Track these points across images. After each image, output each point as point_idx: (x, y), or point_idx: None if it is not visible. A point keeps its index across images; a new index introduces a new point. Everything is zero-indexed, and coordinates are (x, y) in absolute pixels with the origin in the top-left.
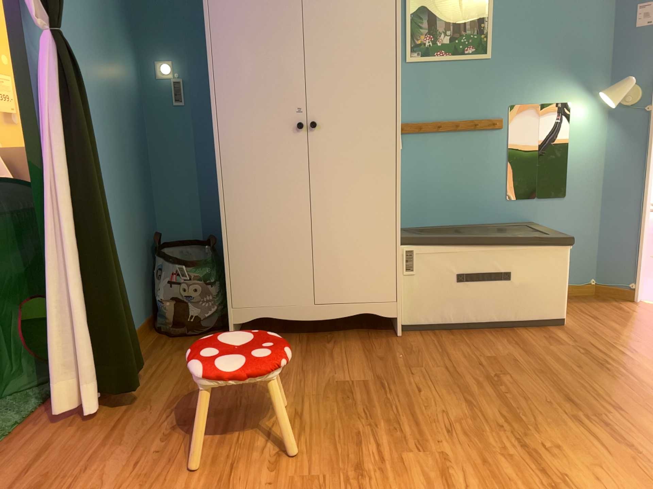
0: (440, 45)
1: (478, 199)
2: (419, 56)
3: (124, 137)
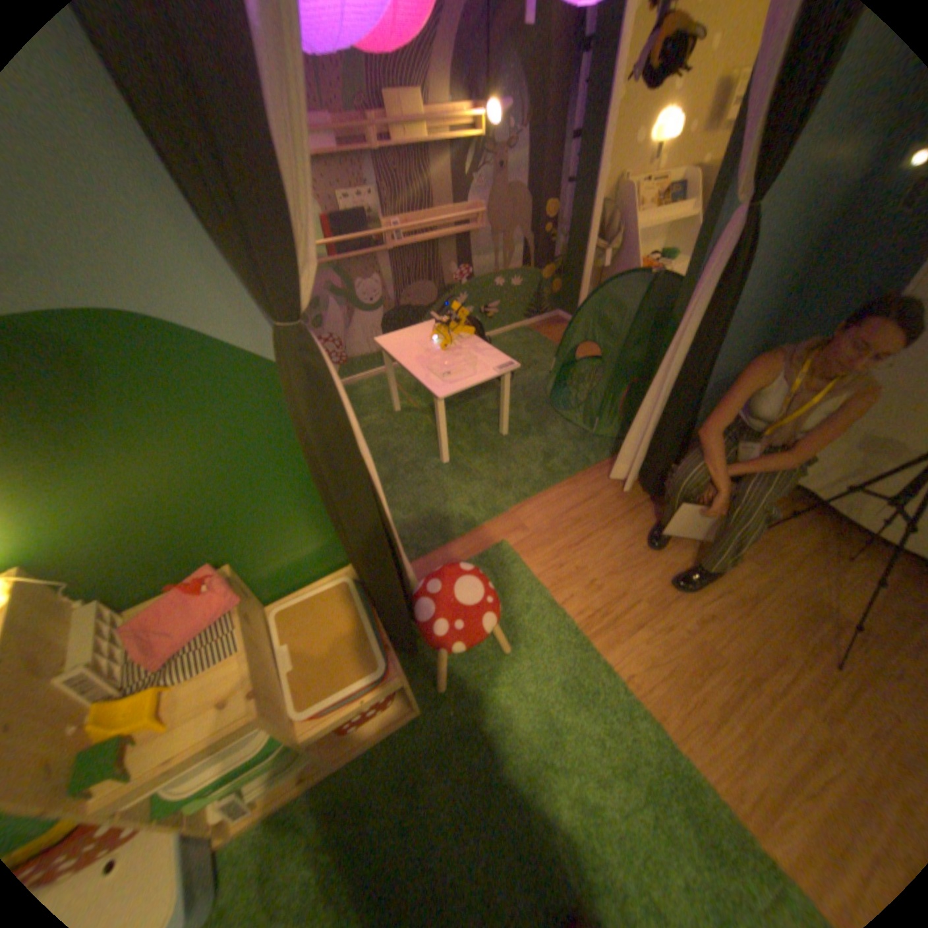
0: None
1: None
2: None
3: (788, 261)
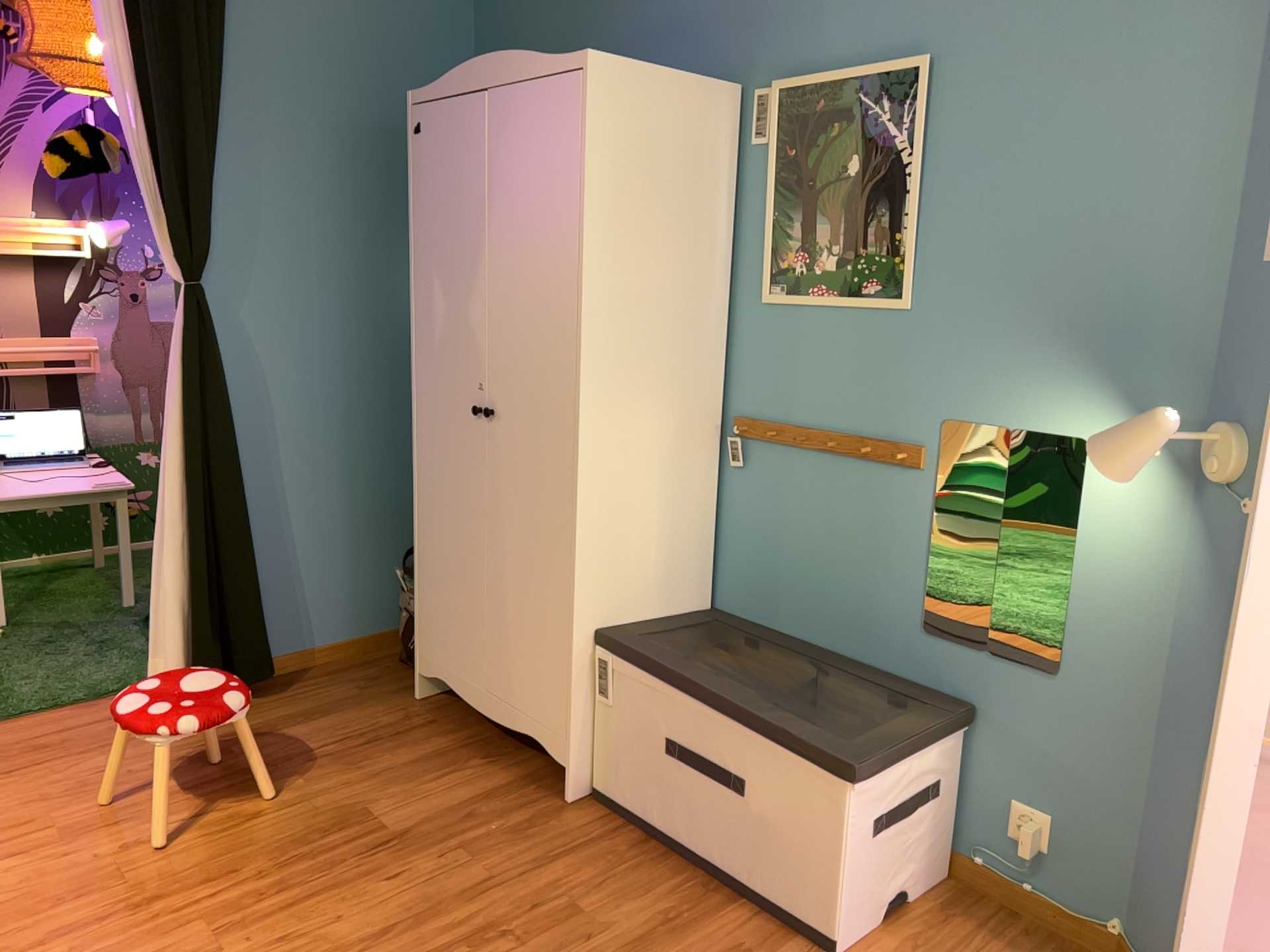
0: (821, 273)
1: (868, 610)
2: (784, 292)
3: (389, 380)
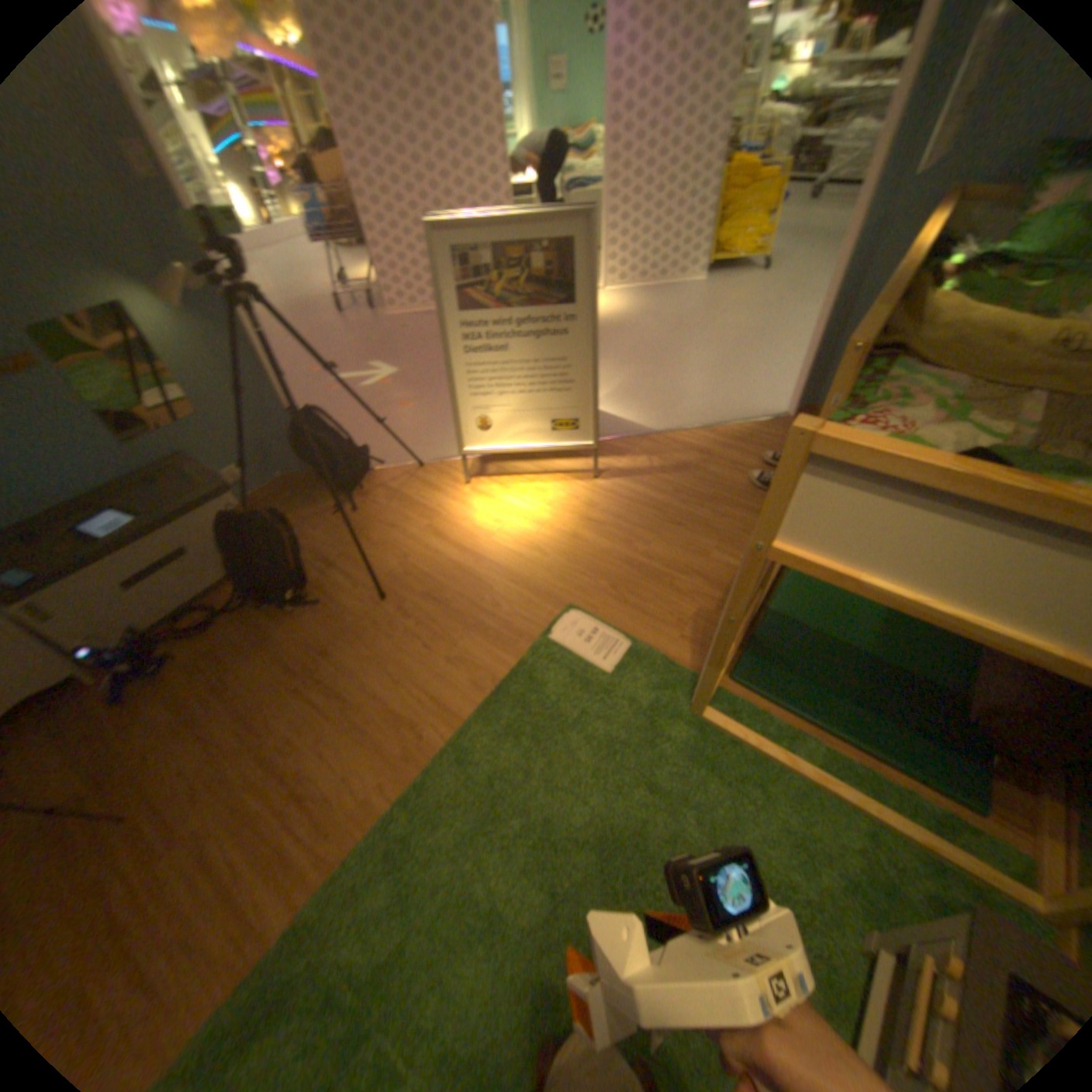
0: None
1: (86, 460)
2: None
3: None
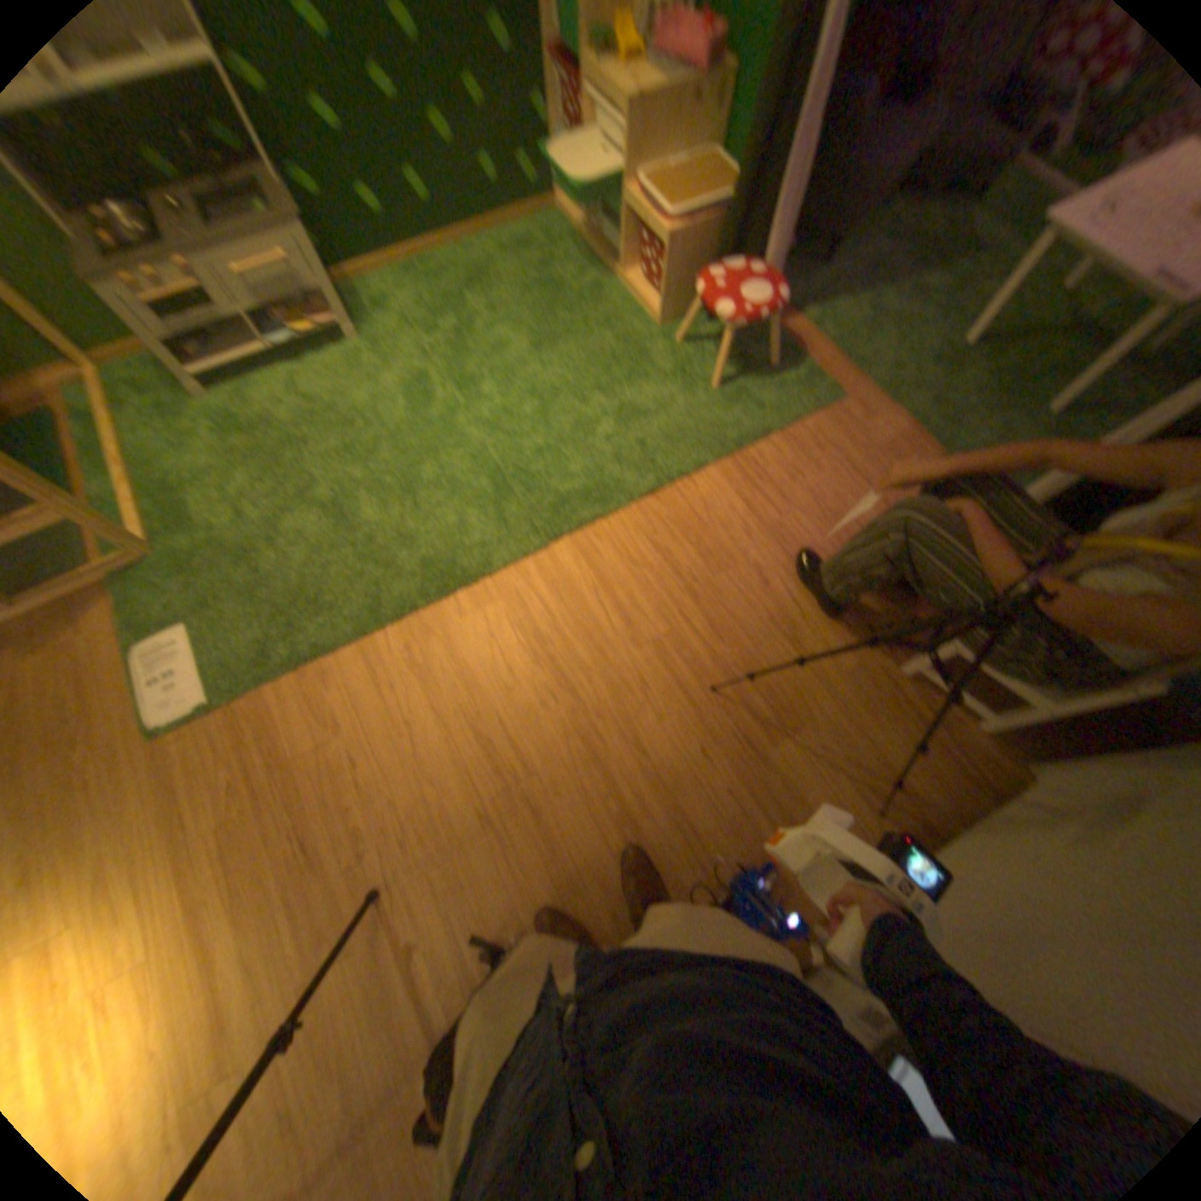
0: None
1: None
2: None
3: None
